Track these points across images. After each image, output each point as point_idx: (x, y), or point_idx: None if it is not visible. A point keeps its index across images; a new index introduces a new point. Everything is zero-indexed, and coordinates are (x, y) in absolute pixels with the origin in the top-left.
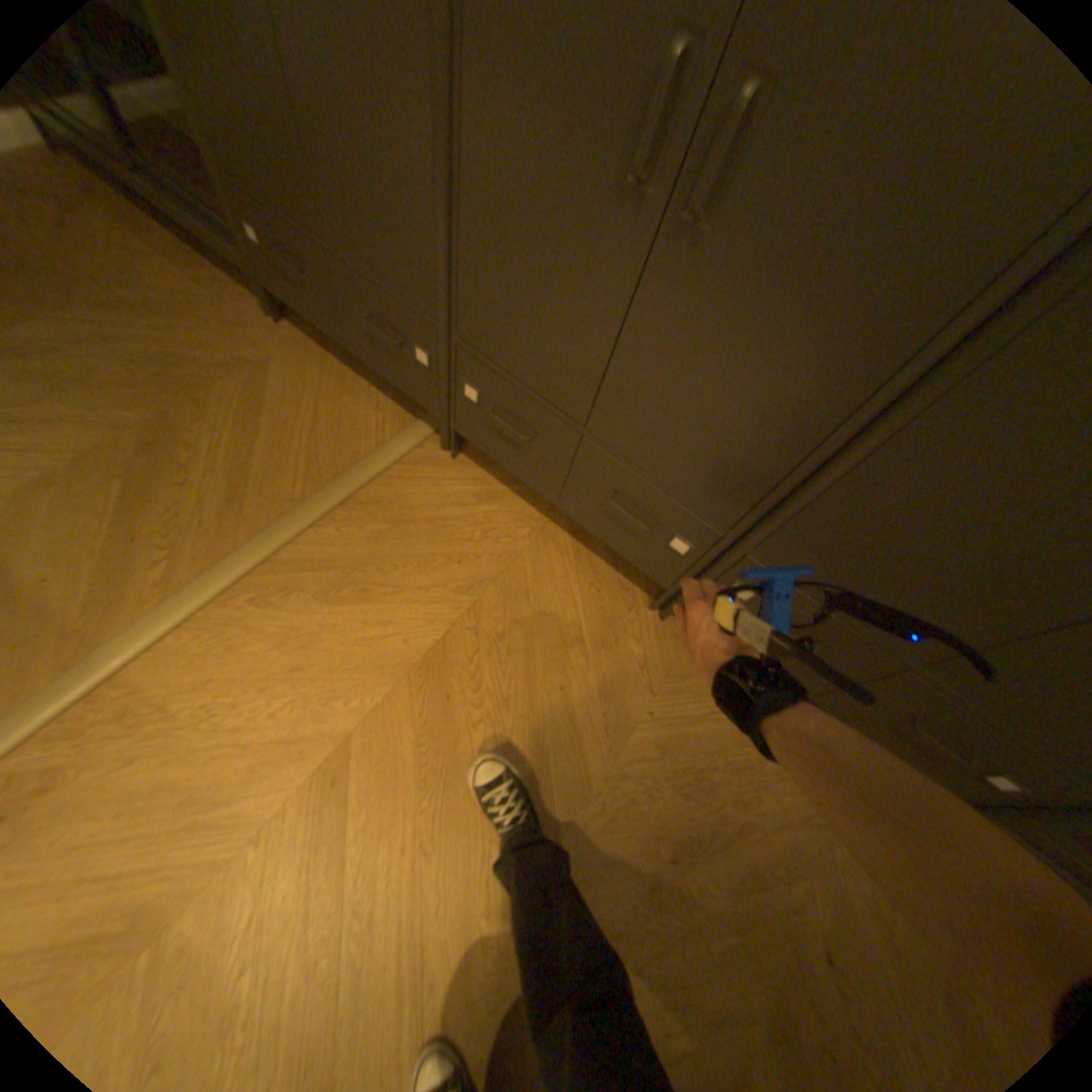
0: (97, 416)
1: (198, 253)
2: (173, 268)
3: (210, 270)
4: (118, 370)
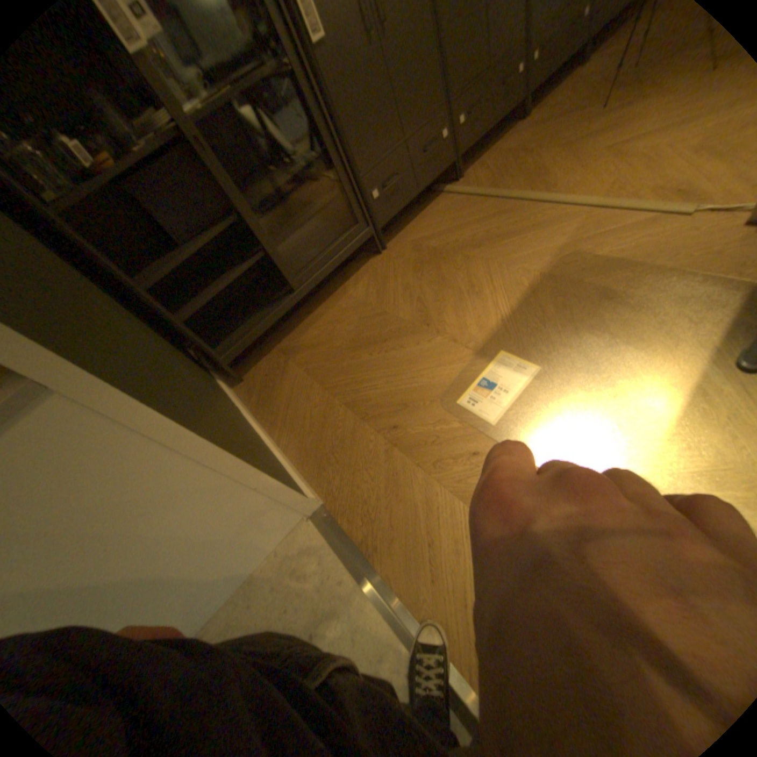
0: (463, 266)
1: (336, 292)
2: (349, 294)
3: (349, 283)
4: (430, 275)
